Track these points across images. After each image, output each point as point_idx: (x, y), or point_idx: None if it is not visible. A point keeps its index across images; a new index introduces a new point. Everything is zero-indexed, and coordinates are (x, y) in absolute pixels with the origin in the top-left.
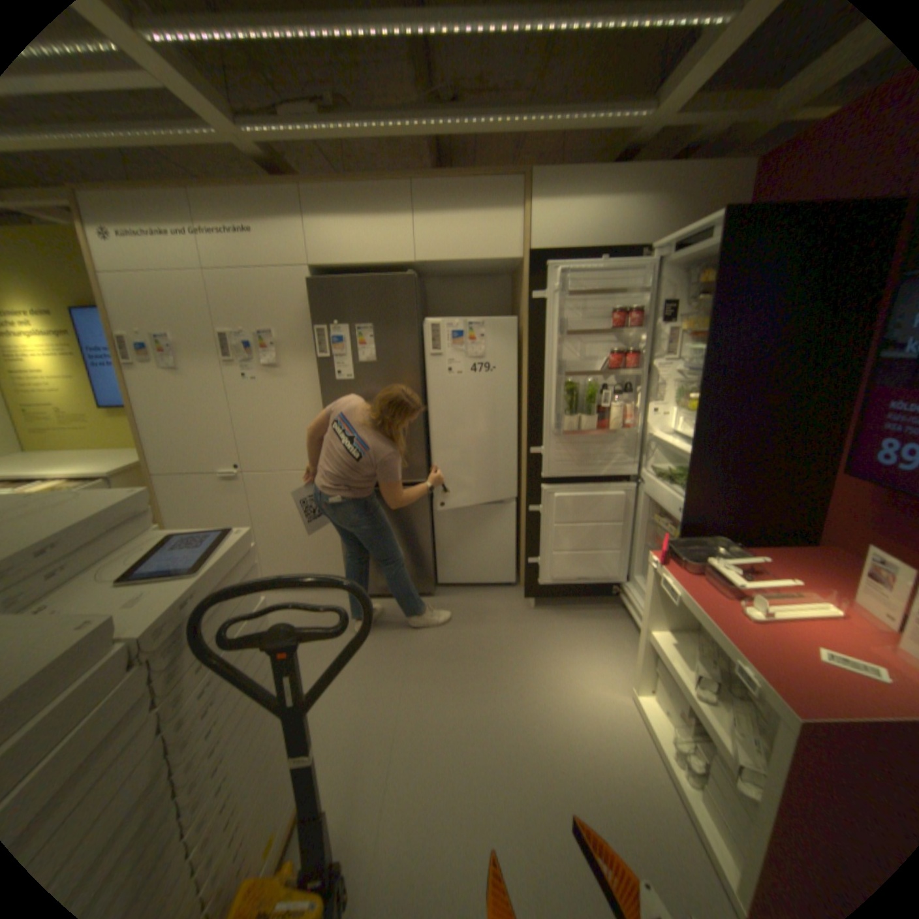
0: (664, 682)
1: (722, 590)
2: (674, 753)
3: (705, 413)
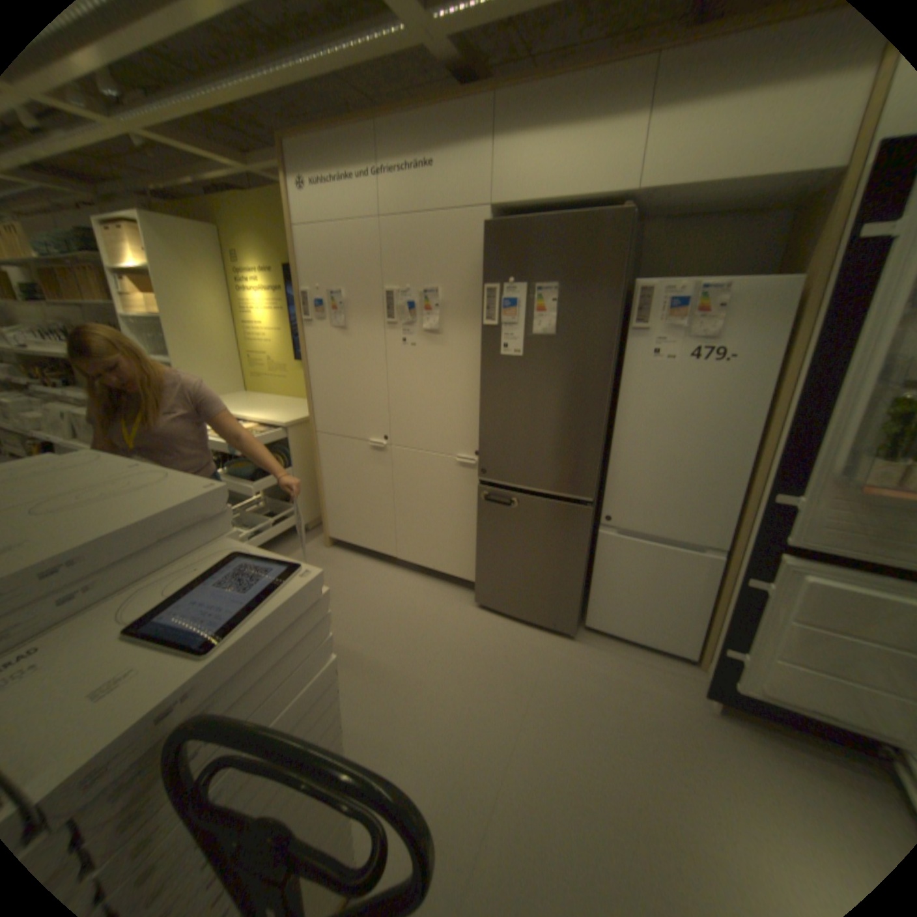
0: None
1: None
2: None
3: None
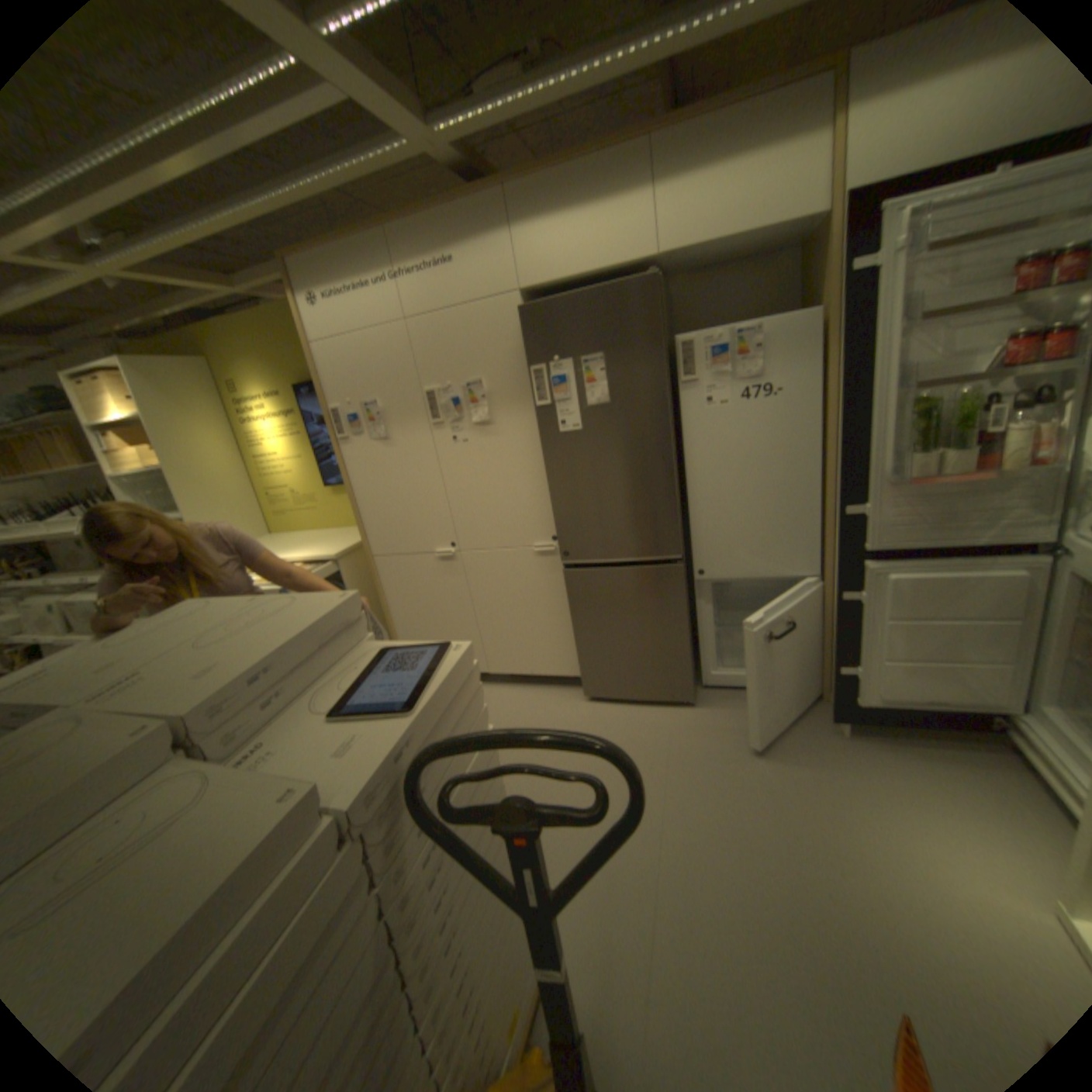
0: None
1: None
2: None
3: None
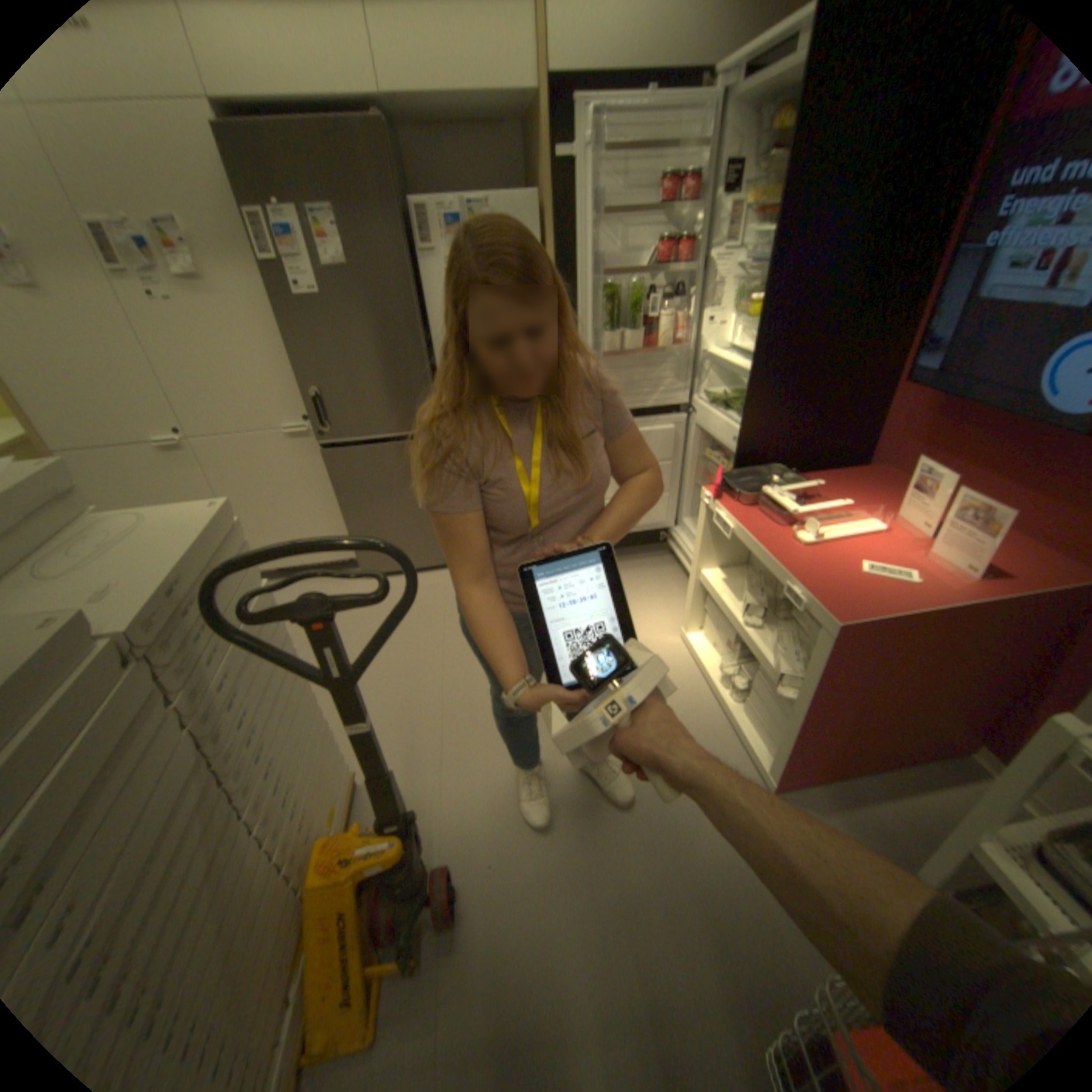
0: (711, 616)
1: (775, 518)
2: (719, 676)
3: (768, 316)
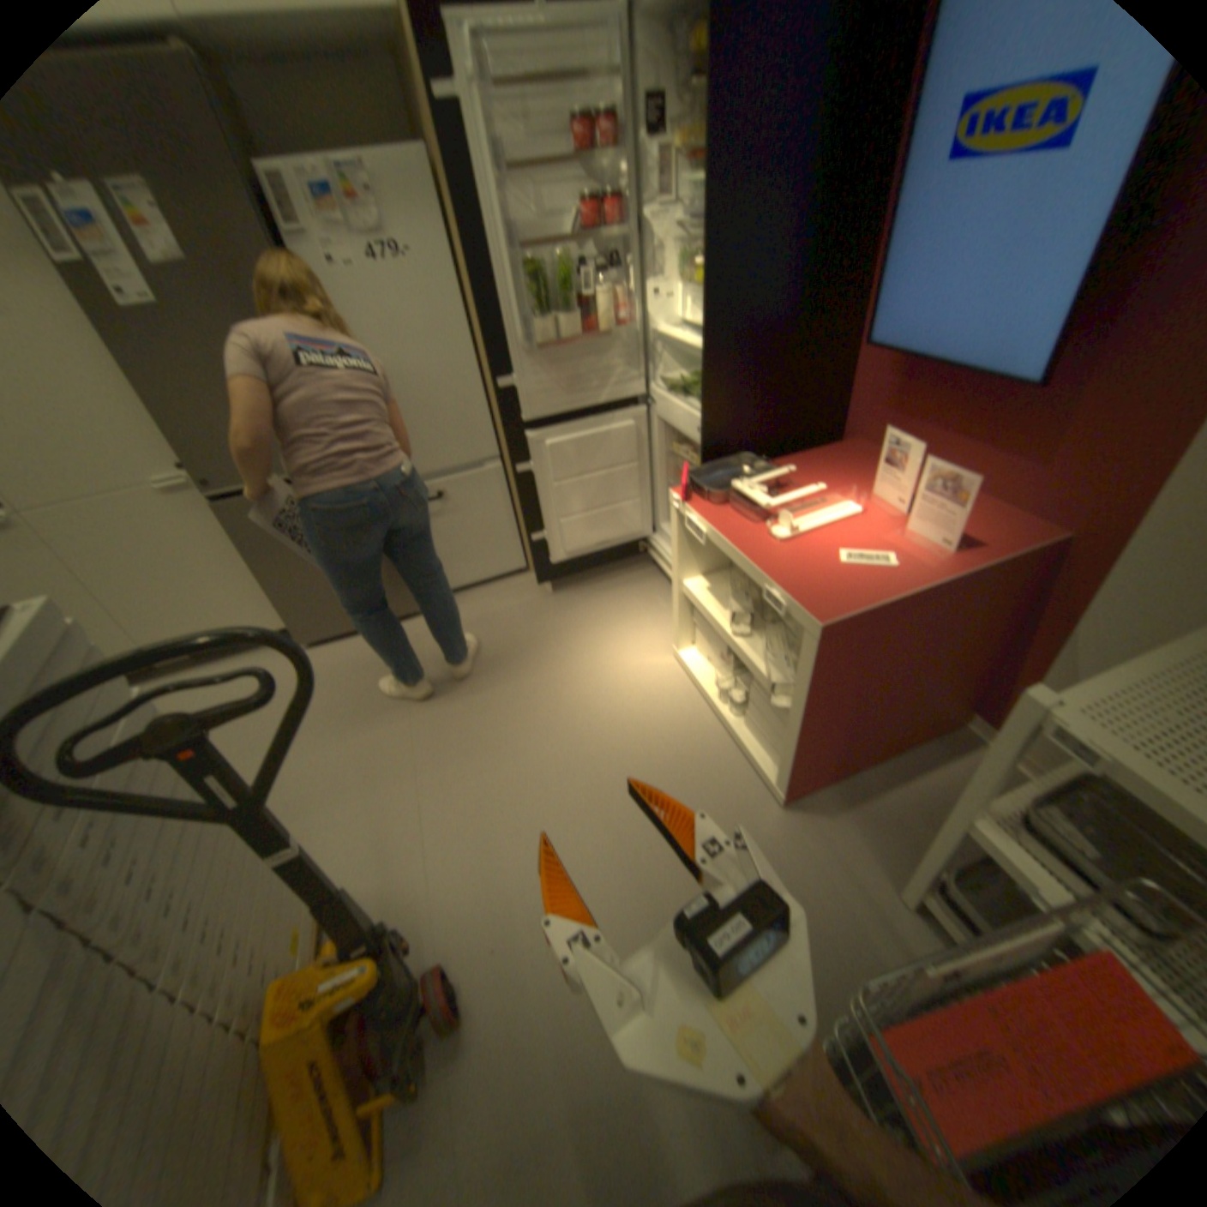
0: (701, 628)
1: (747, 513)
2: (716, 691)
3: (713, 282)
